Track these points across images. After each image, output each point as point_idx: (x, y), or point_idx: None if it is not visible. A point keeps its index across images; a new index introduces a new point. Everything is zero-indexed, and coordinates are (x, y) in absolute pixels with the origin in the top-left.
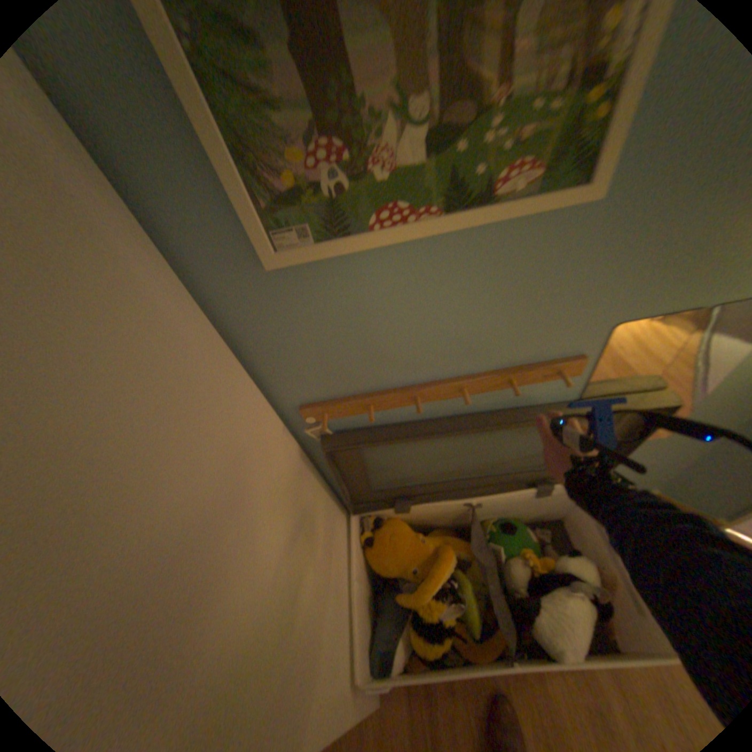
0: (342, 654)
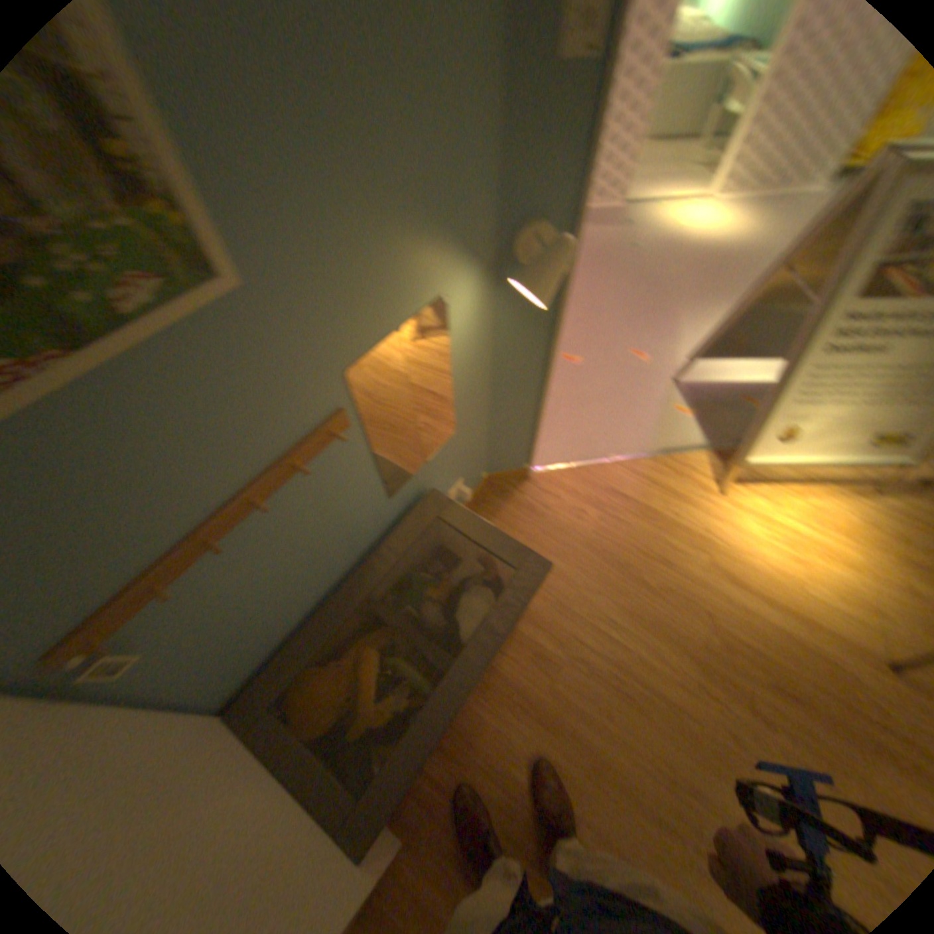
0: (317, 839)
